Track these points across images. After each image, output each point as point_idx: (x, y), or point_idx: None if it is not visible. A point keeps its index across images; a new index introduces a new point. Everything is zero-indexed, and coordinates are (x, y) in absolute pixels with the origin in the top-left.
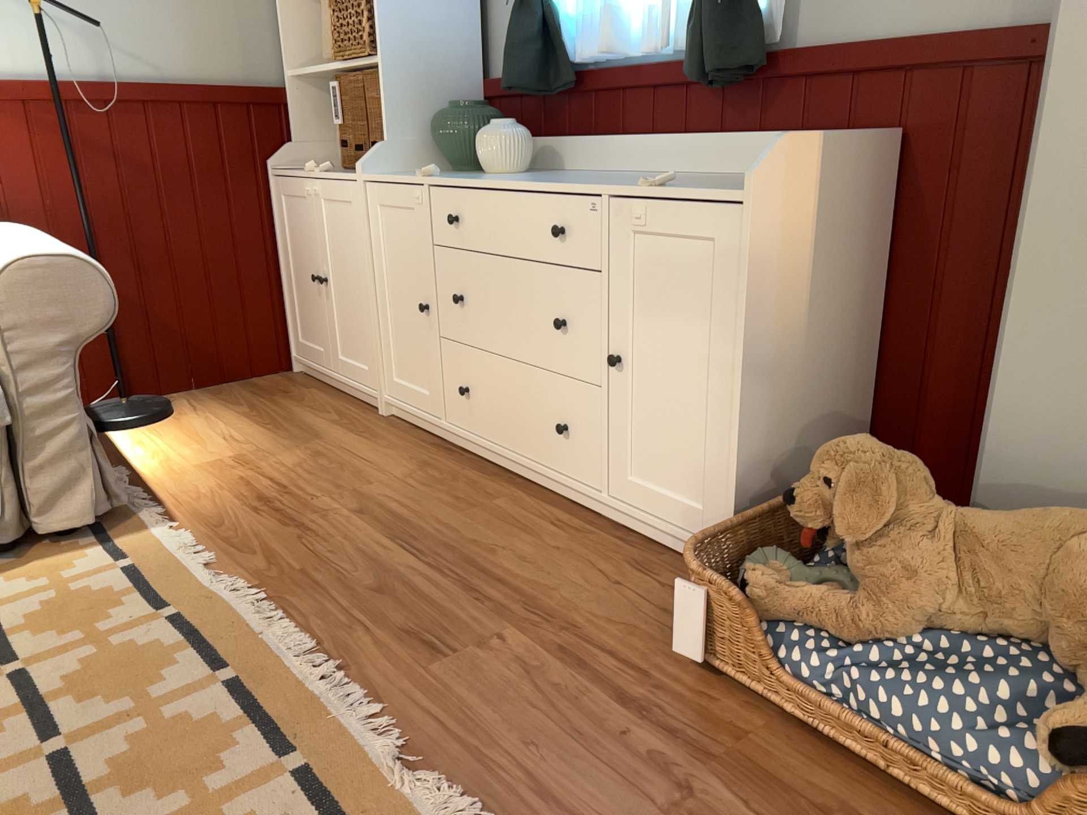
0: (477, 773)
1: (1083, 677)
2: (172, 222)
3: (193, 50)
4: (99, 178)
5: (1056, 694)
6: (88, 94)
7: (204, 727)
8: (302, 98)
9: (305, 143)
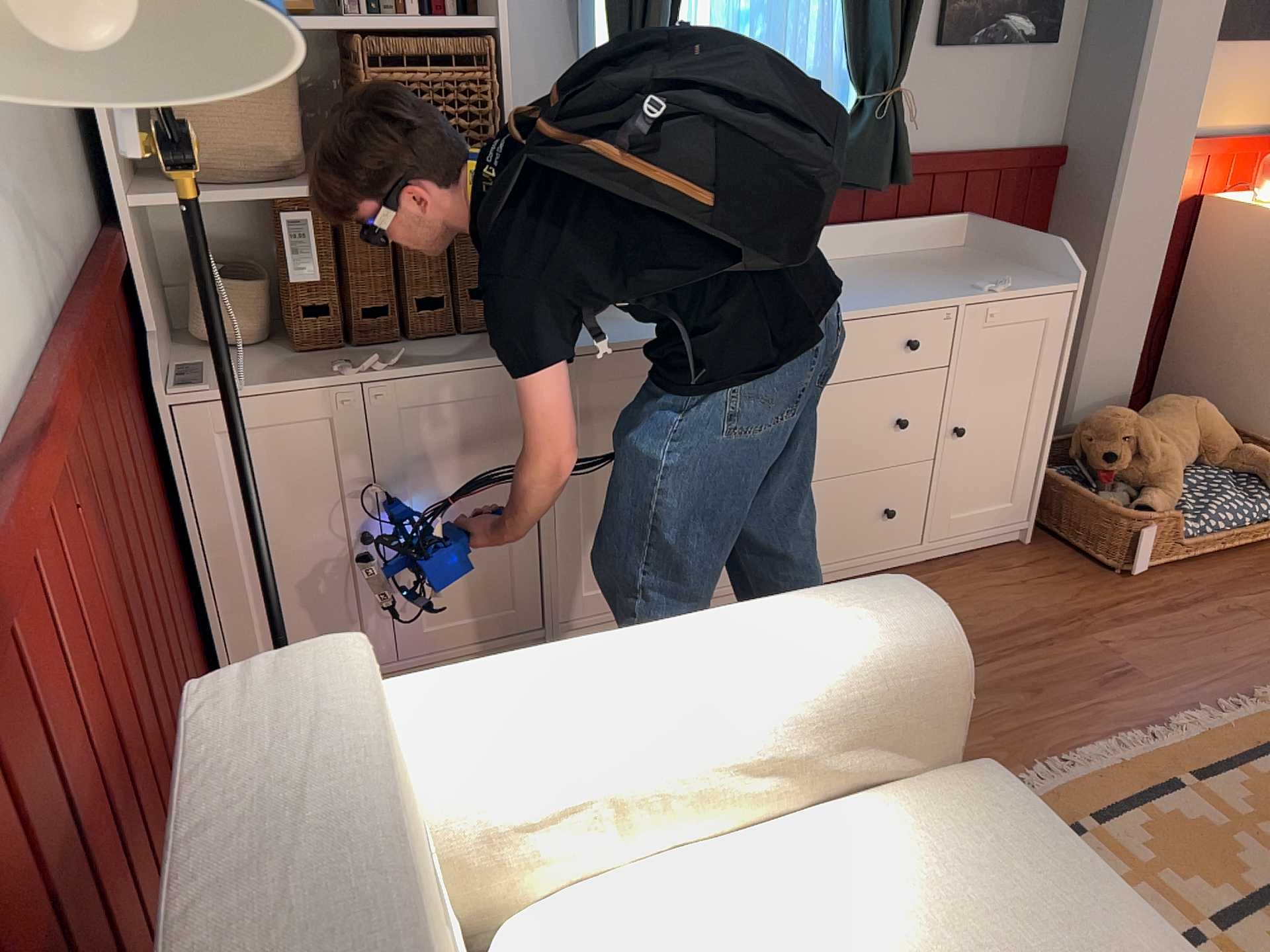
0: (1258, 675)
1: (1227, 465)
2: (145, 572)
3: (55, 187)
4: (108, 548)
5: (1236, 476)
6: (75, 360)
7: (1256, 793)
8: (139, 241)
9: (158, 323)
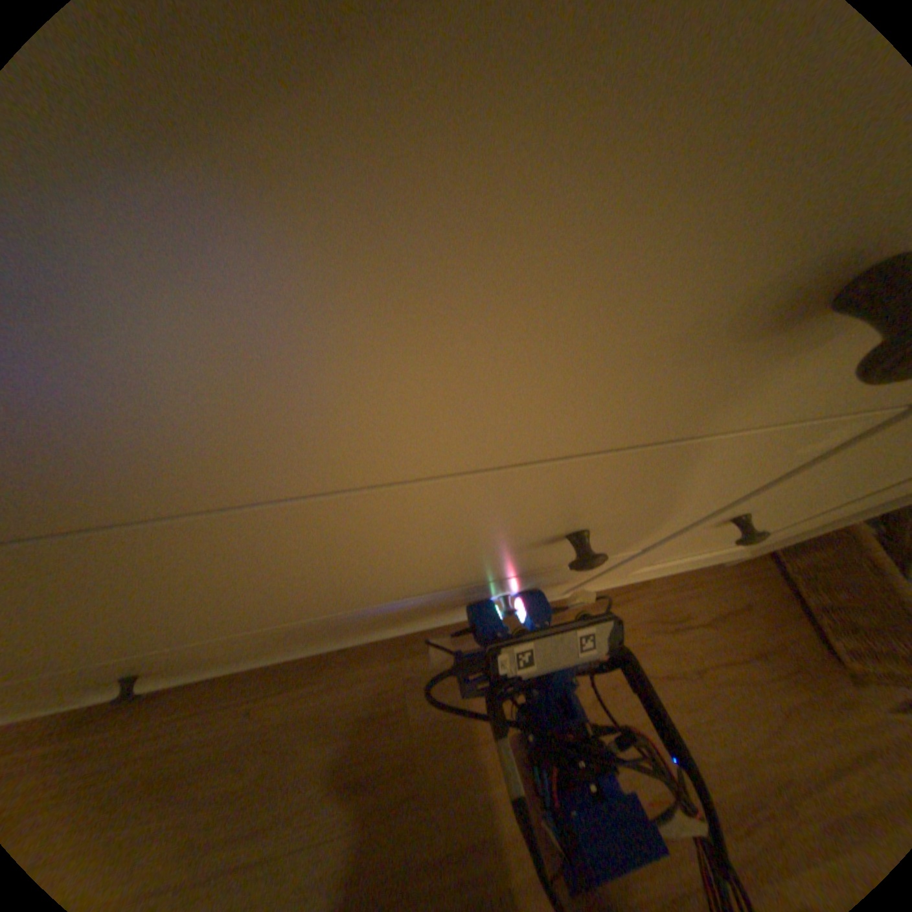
0: None
1: None
2: None
3: None
4: None
5: None
6: None
7: None
8: None
9: None
